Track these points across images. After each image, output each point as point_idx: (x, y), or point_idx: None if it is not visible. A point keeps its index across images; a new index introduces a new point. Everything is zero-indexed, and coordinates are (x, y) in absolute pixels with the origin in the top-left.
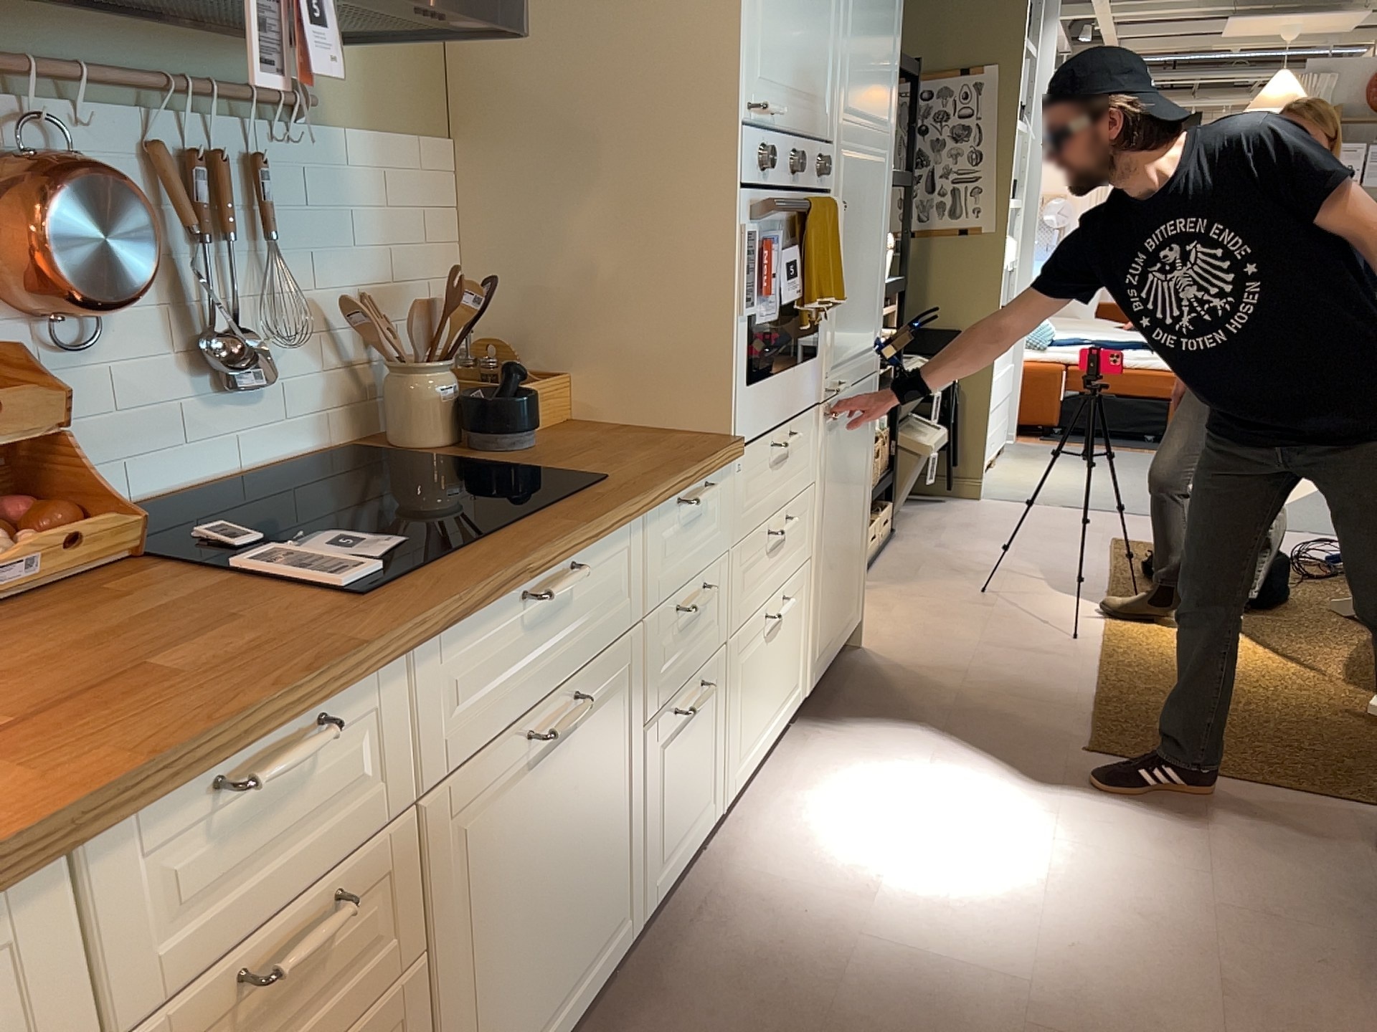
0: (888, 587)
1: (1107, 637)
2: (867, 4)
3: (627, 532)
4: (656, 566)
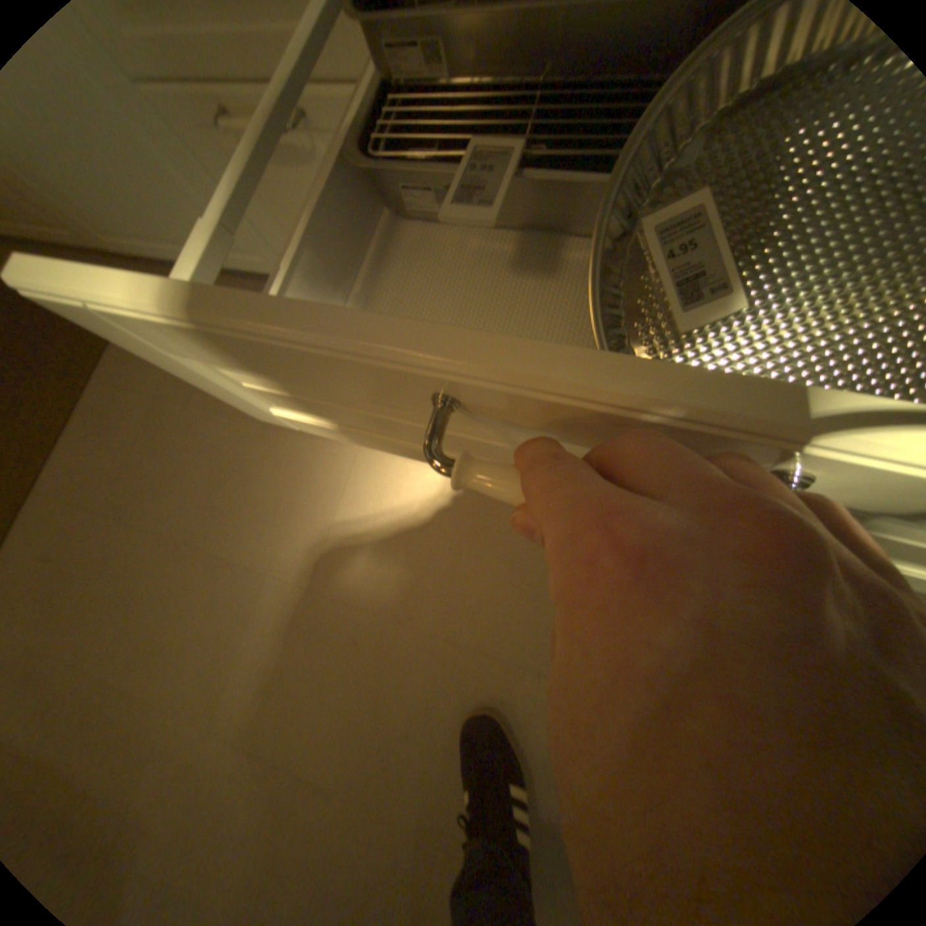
0: None
1: None
2: None
3: None
4: None
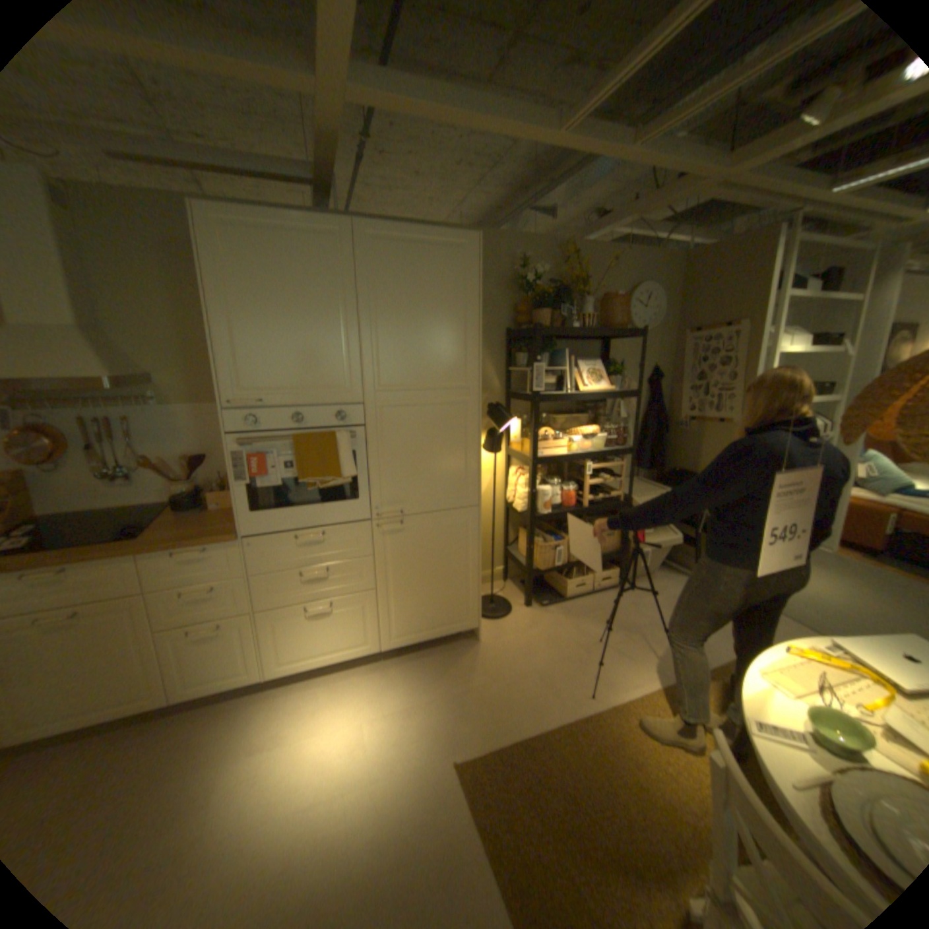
0: (555, 617)
1: (612, 713)
2: (403, 332)
3: (116, 562)
4: (152, 577)
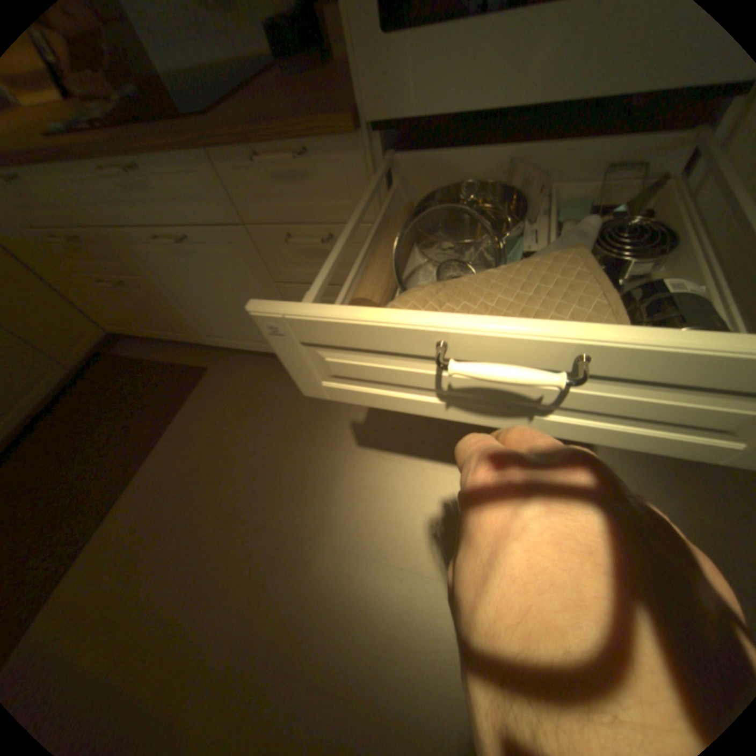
0: None
1: None
2: None
3: (186, 160)
4: (243, 196)
